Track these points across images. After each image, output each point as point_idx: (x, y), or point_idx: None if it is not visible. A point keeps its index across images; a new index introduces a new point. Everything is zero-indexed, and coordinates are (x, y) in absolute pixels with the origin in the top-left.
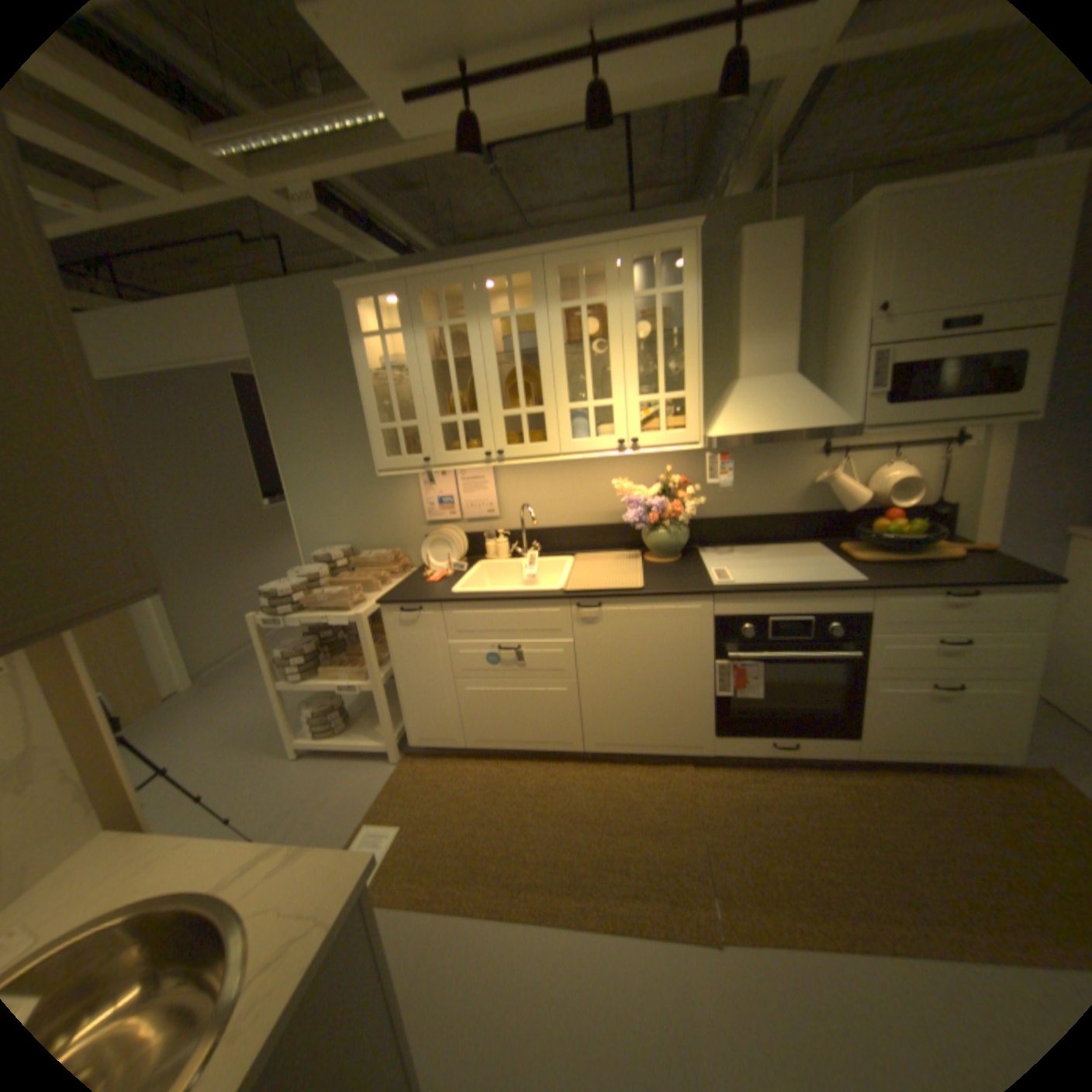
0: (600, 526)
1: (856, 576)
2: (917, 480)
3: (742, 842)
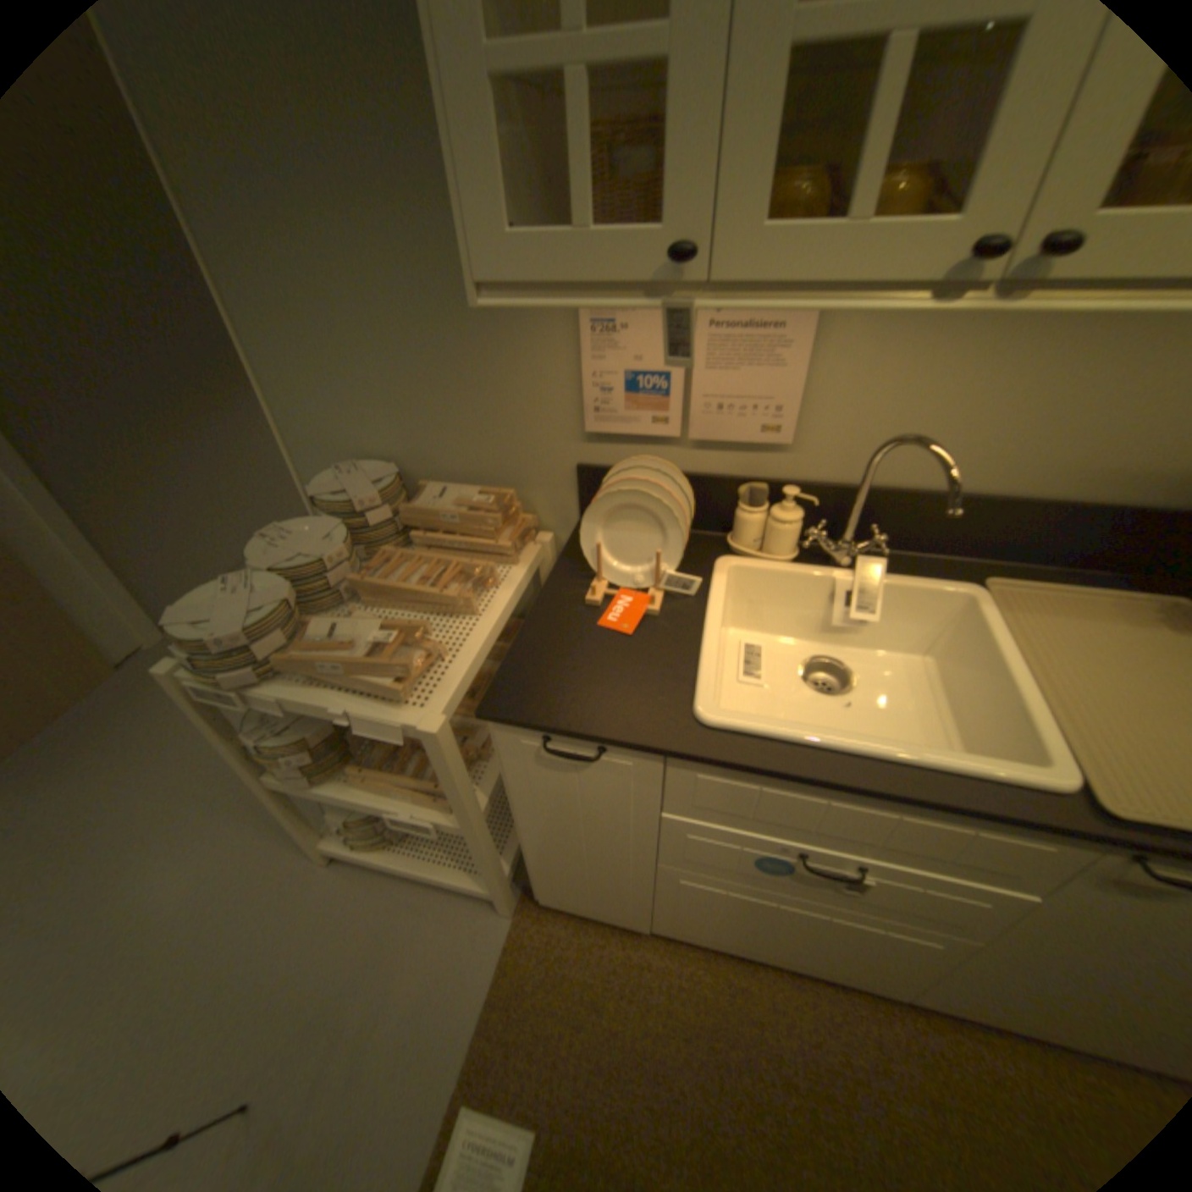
0: (1084, 504)
1: None
2: None
3: None
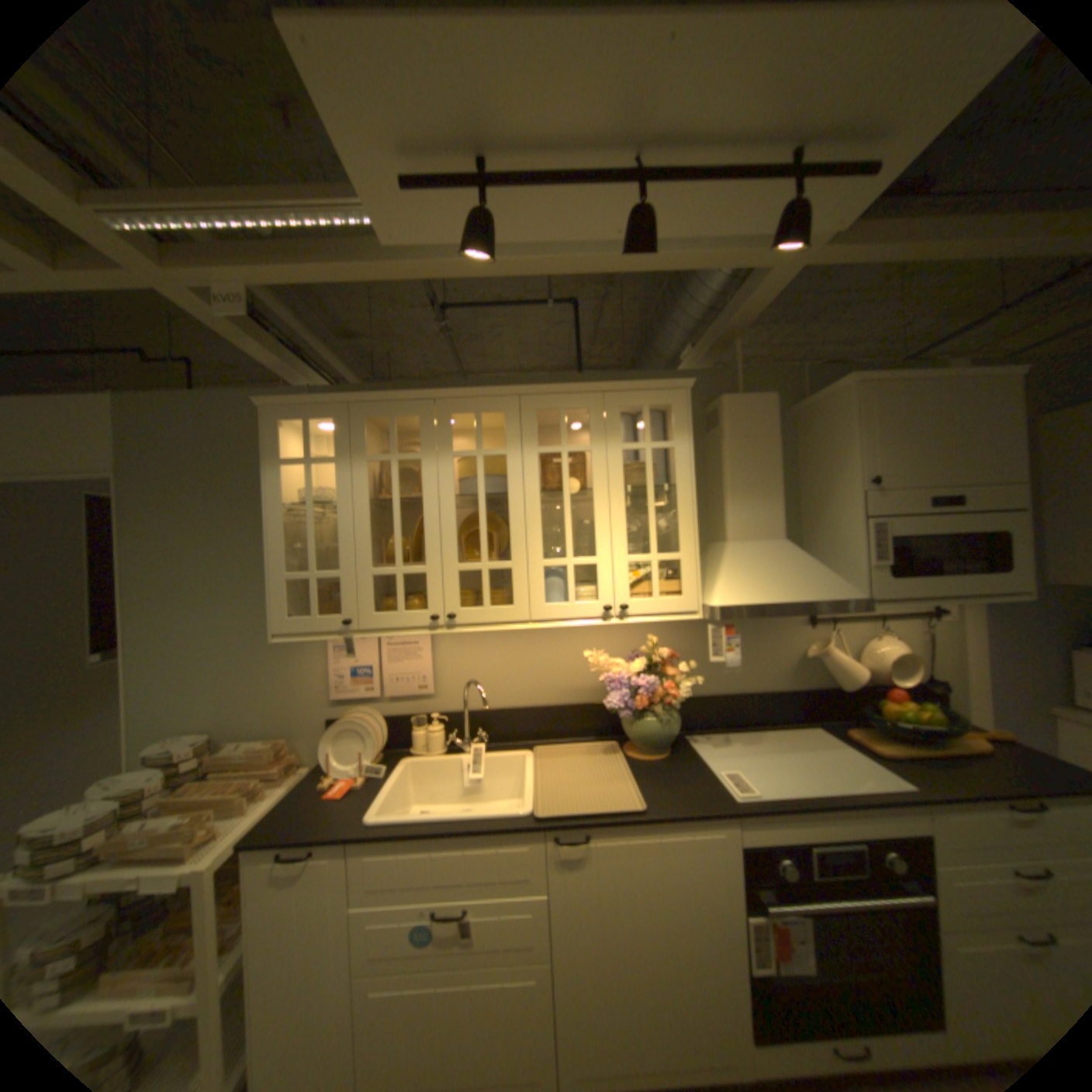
0: (564, 706)
1: (898, 783)
2: (913, 658)
3: None
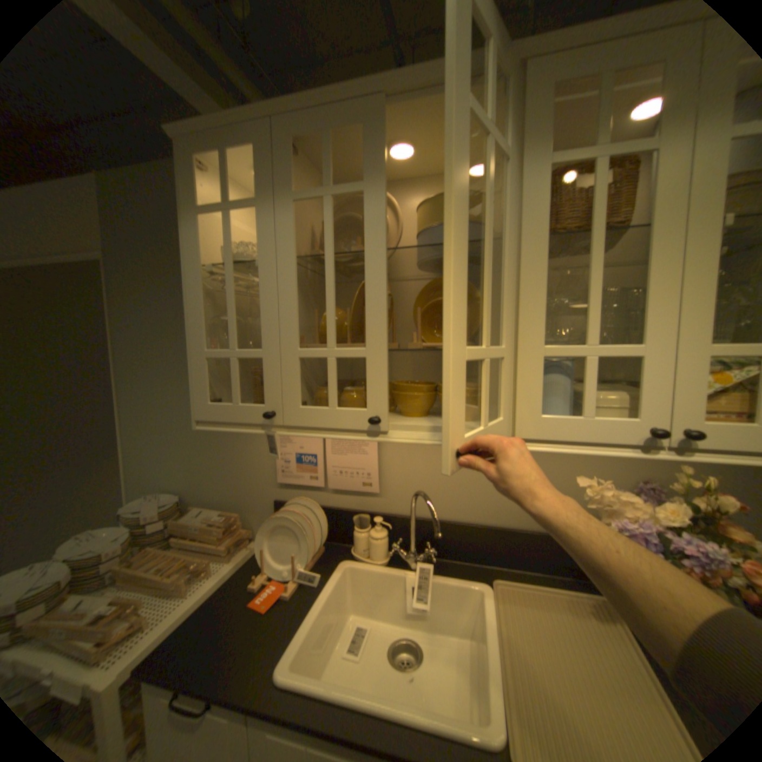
0: (535, 533)
1: None
2: None
3: None
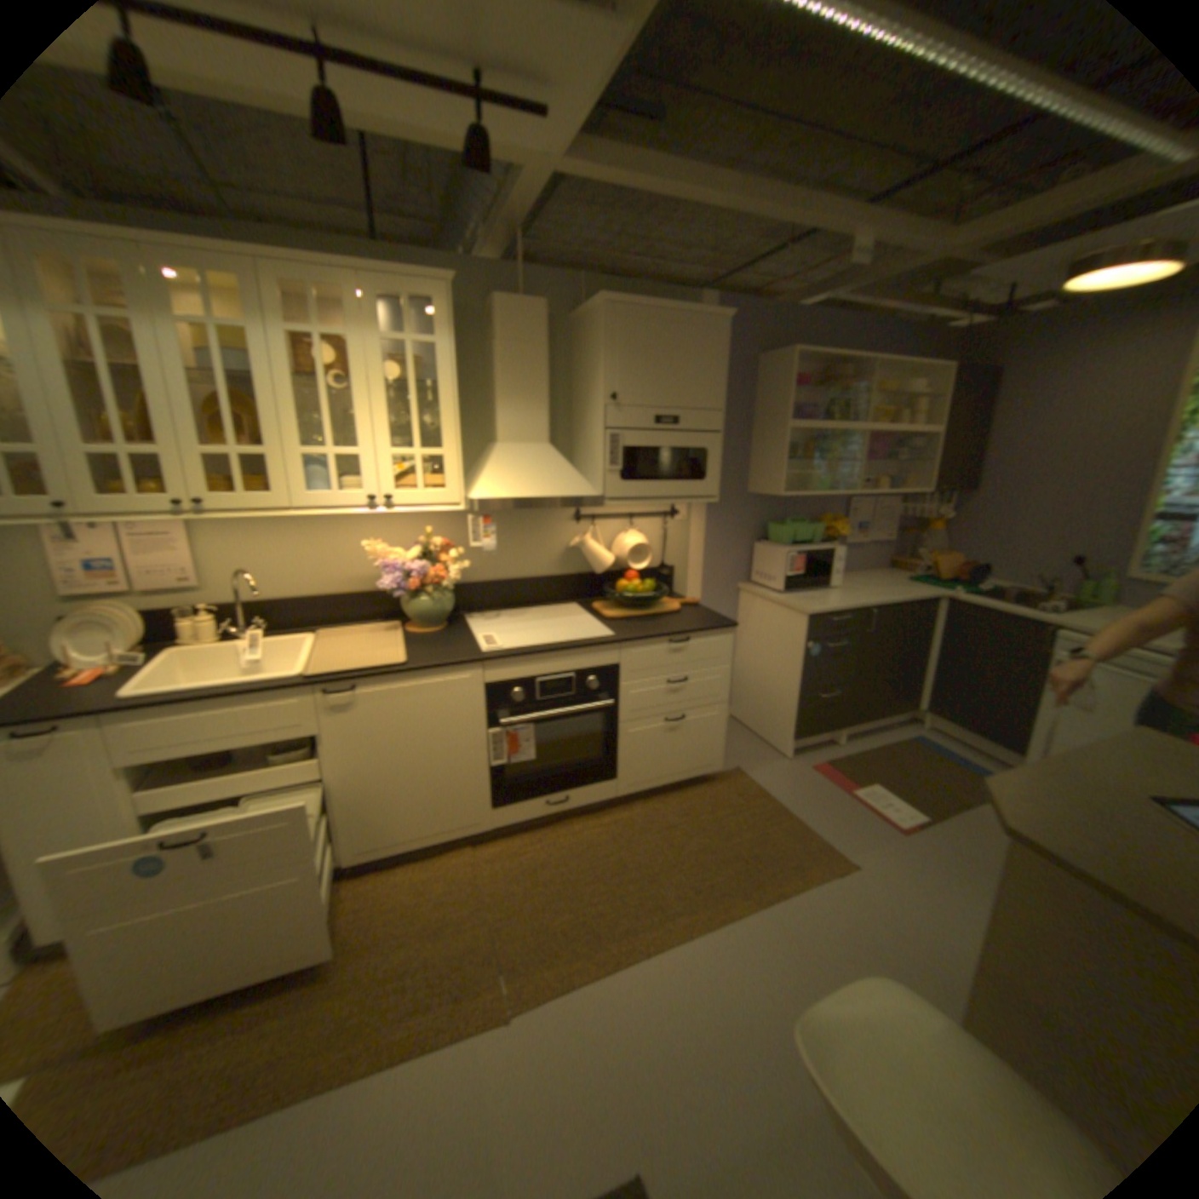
0: (351, 593)
1: (606, 631)
2: (646, 547)
3: (523, 907)
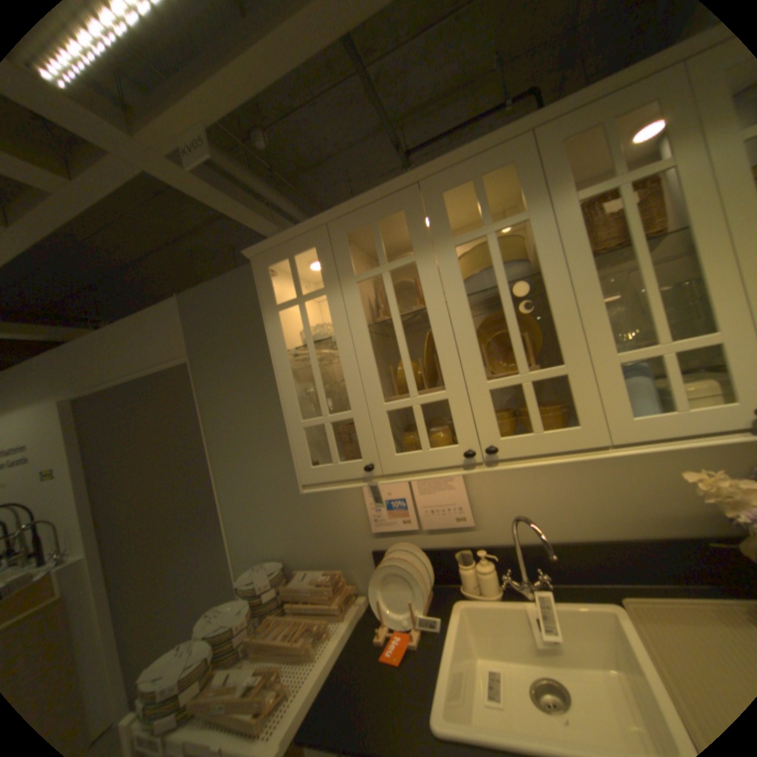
0: (651, 542)
1: None
2: None
3: None
